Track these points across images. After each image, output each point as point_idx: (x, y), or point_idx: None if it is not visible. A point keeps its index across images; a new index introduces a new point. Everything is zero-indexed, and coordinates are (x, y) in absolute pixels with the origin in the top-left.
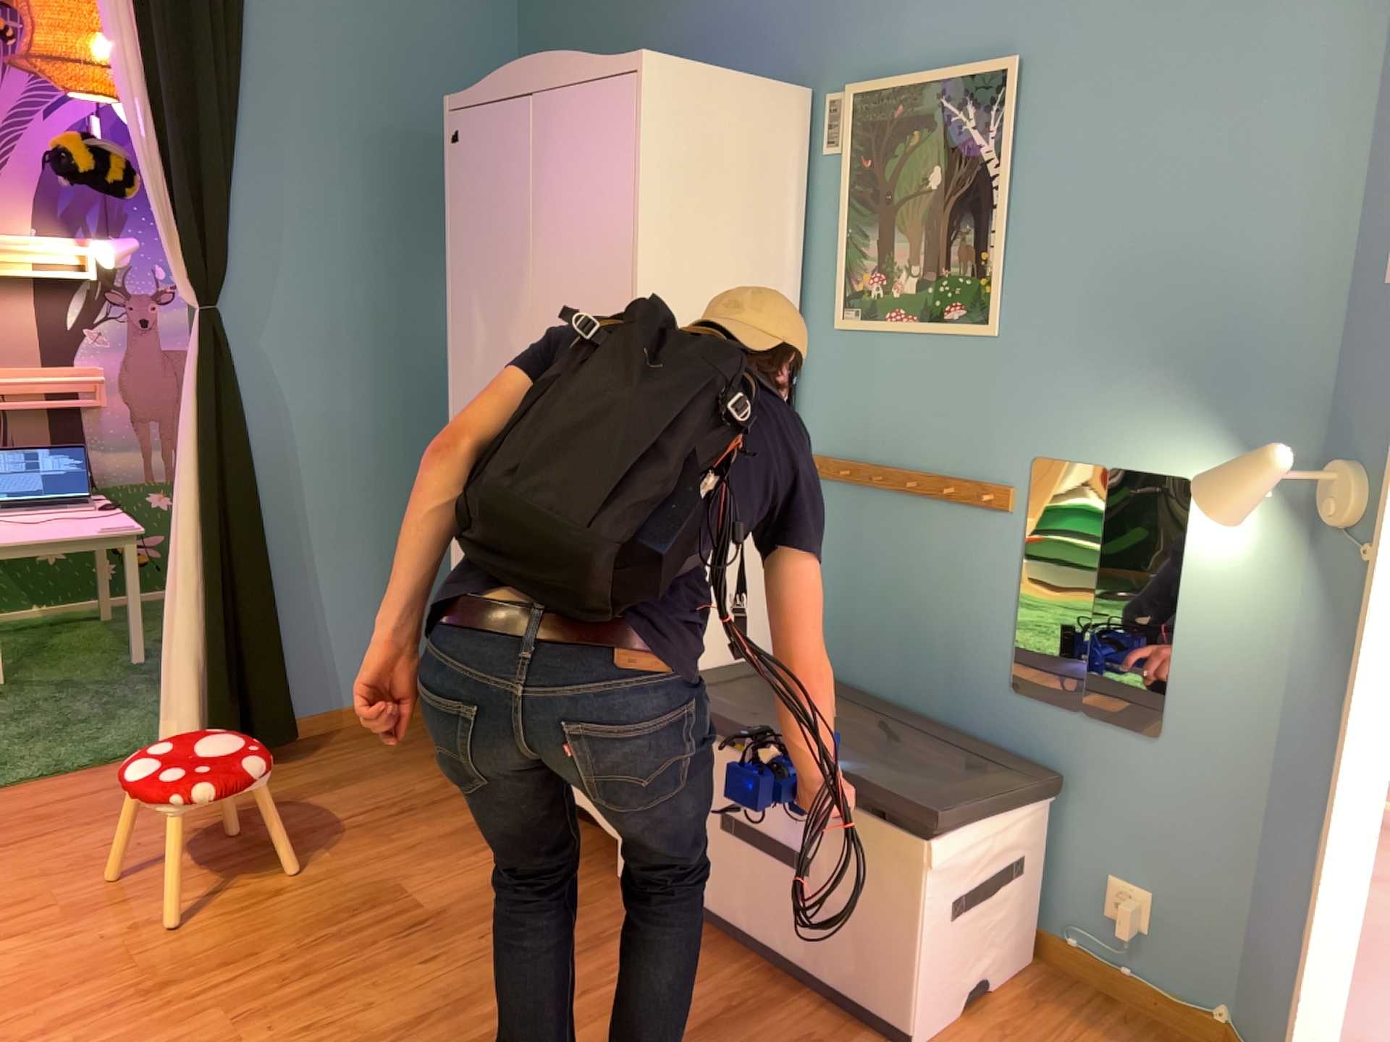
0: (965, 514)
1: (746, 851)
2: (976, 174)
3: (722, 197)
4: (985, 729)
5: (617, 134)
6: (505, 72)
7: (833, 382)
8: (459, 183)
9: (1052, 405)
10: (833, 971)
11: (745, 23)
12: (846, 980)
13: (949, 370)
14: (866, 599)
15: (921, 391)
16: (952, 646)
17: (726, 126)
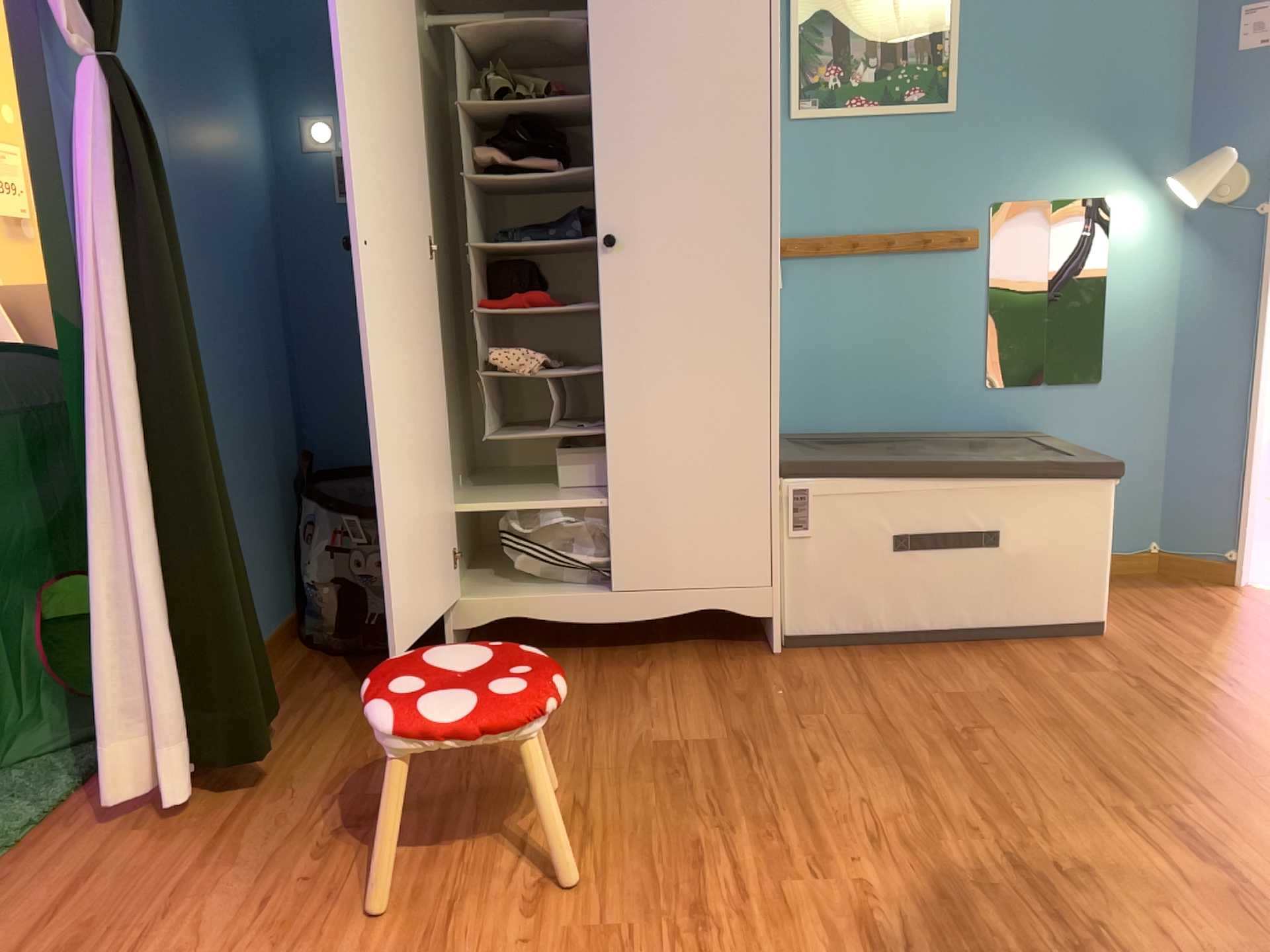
0: (934, 260)
1: (918, 559)
2: None
3: None
4: (969, 425)
5: None
6: None
7: (790, 169)
8: None
9: (1003, 160)
10: (1020, 614)
11: None
12: (1034, 614)
13: (910, 145)
14: (842, 355)
15: (883, 165)
16: (932, 370)
17: None
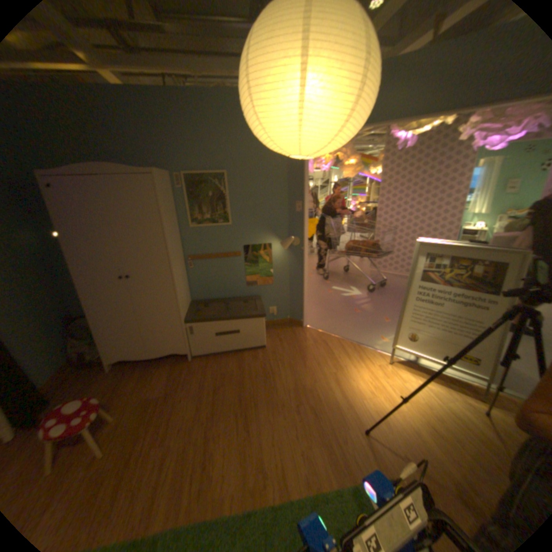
0: (230, 259)
1: (221, 337)
2: (219, 193)
3: (166, 202)
4: (243, 295)
5: (153, 191)
6: (75, 166)
7: (190, 239)
8: (54, 202)
9: (244, 235)
10: (246, 345)
11: (136, 150)
12: (250, 345)
13: (221, 232)
14: (210, 281)
15: (214, 237)
16: (233, 283)
17: (163, 184)
